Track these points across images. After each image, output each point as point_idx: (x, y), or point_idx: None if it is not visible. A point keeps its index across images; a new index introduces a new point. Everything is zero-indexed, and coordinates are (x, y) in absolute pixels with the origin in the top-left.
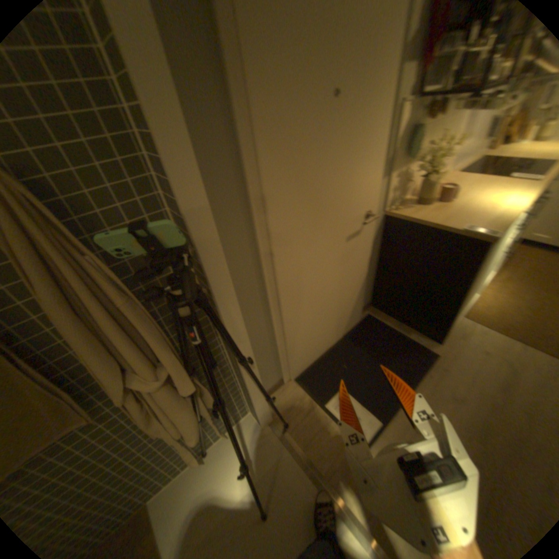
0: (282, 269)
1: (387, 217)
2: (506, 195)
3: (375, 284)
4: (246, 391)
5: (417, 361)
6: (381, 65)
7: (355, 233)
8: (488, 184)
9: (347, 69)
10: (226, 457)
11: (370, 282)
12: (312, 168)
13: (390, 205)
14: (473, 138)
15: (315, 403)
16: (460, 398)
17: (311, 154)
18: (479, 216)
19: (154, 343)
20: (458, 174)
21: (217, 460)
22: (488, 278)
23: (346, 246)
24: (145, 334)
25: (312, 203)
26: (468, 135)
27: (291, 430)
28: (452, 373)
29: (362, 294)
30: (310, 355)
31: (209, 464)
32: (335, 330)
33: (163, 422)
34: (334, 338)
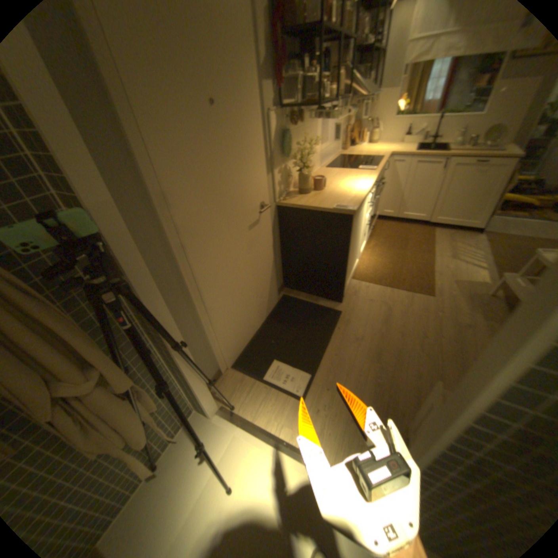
0: (196, 260)
1: (278, 208)
2: (356, 181)
3: (283, 267)
4: (185, 385)
5: (327, 320)
6: (243, 82)
7: (255, 222)
8: (345, 175)
9: (216, 83)
10: (179, 459)
11: (278, 266)
12: (203, 166)
13: (279, 197)
14: (329, 141)
15: (253, 379)
16: (359, 337)
17: (200, 154)
18: (341, 198)
19: (77, 343)
20: (324, 169)
21: (170, 466)
22: (360, 245)
23: (249, 235)
24: (66, 335)
25: (211, 197)
26: (324, 139)
27: (238, 410)
28: (352, 321)
29: (274, 277)
30: (241, 340)
31: (161, 474)
32: (257, 313)
33: (103, 426)
34: (259, 321)
